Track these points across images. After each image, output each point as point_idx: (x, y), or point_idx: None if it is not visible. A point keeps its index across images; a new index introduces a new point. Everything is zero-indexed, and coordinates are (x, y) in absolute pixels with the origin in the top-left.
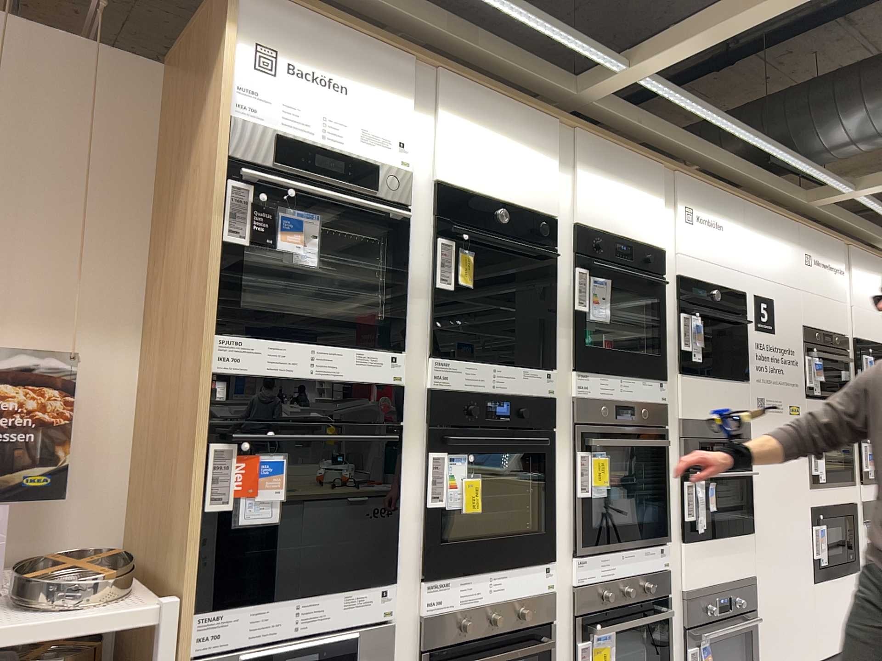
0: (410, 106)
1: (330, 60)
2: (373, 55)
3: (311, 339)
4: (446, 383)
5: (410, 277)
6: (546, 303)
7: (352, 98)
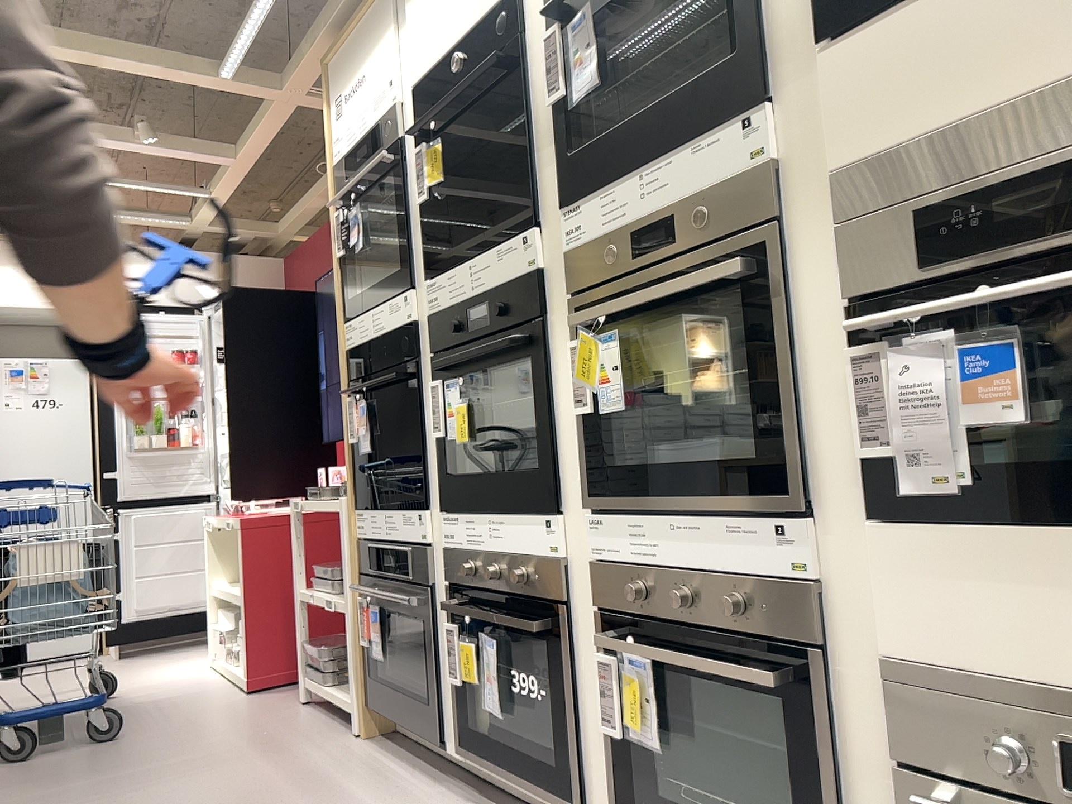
0: (388, 29)
1: (352, 59)
2: (367, 15)
3: (368, 307)
4: (435, 306)
5: (409, 207)
6: (526, 122)
7: (362, 75)
